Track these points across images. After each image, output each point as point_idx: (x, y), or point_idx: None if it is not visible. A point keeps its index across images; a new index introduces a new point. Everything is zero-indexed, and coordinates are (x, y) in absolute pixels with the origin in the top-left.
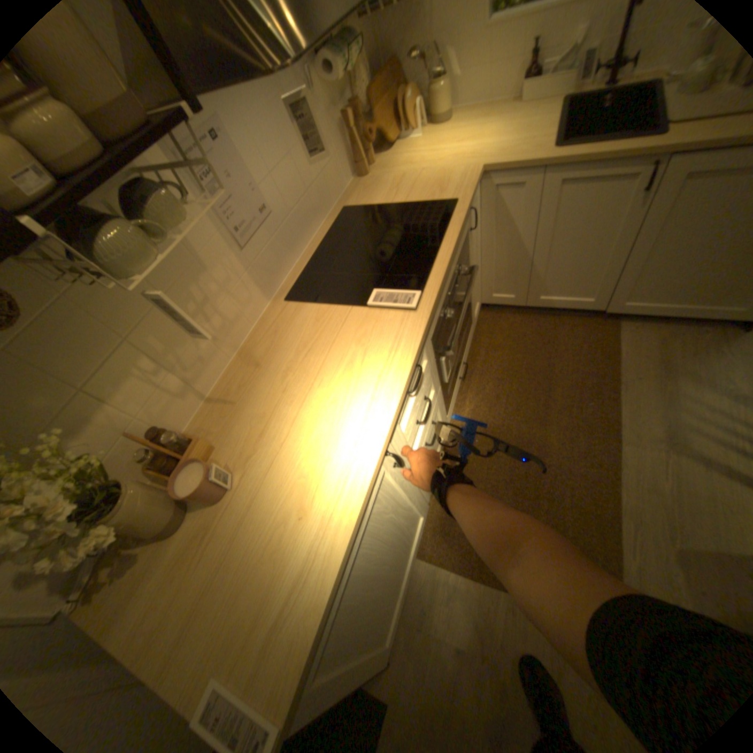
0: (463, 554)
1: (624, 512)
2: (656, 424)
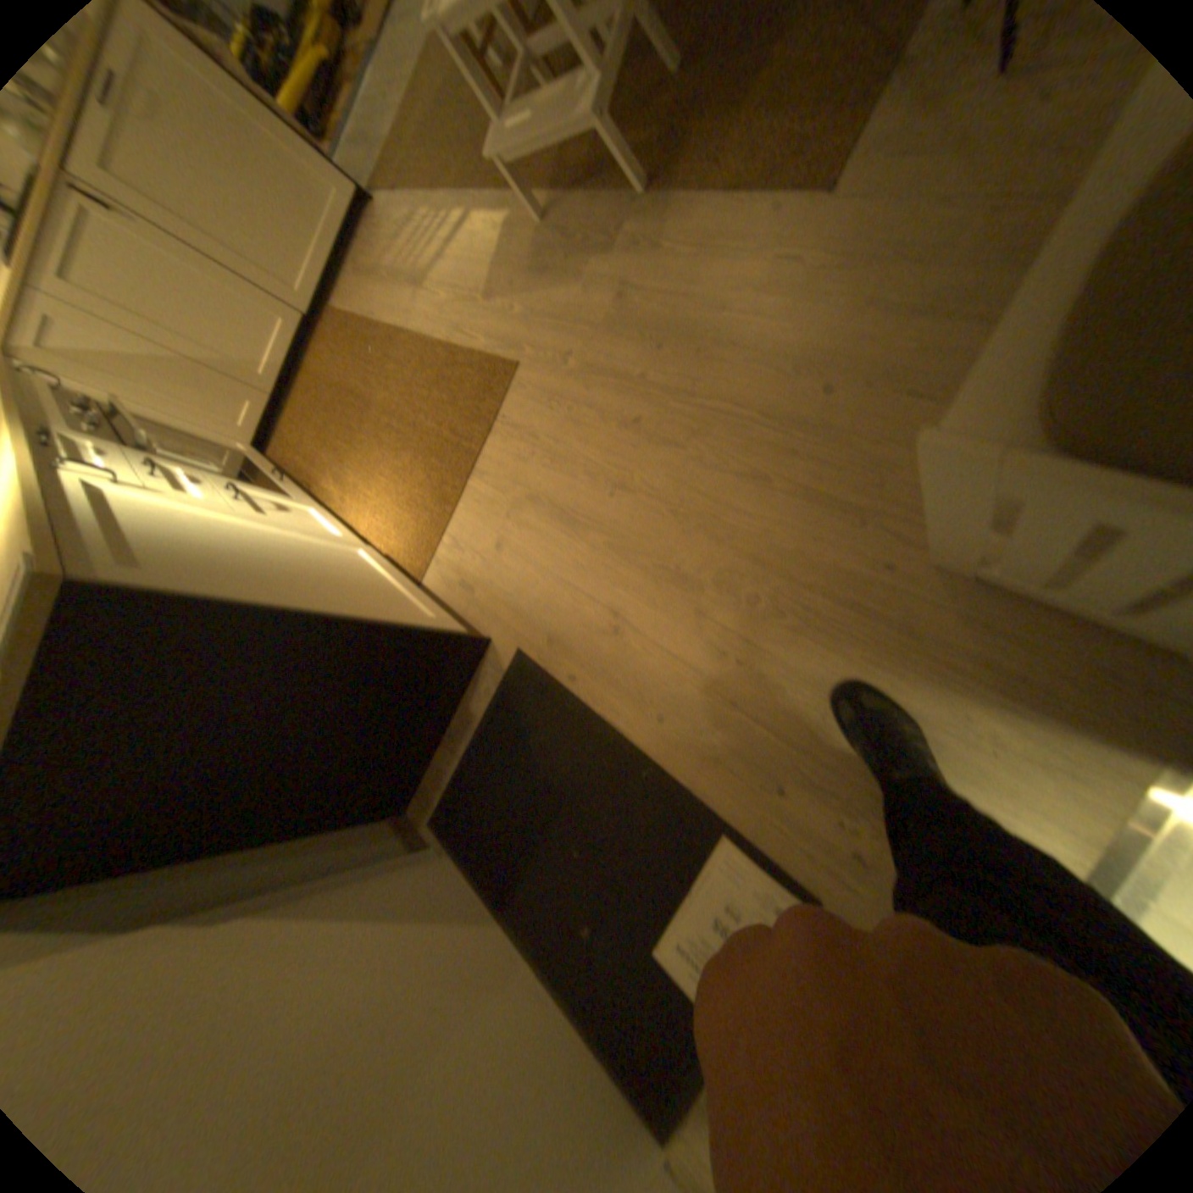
0: (432, 517)
1: (446, 336)
2: (403, 290)
